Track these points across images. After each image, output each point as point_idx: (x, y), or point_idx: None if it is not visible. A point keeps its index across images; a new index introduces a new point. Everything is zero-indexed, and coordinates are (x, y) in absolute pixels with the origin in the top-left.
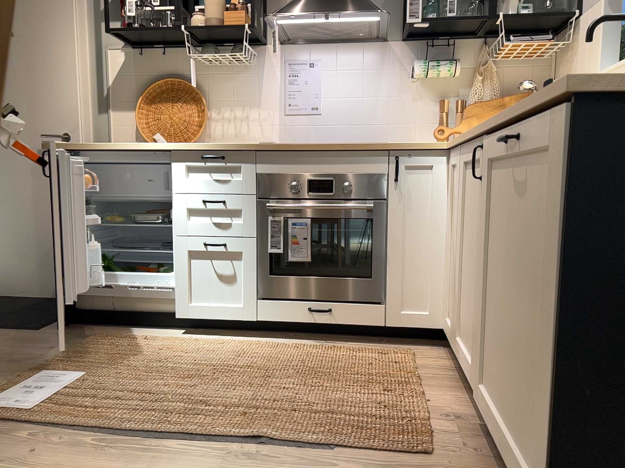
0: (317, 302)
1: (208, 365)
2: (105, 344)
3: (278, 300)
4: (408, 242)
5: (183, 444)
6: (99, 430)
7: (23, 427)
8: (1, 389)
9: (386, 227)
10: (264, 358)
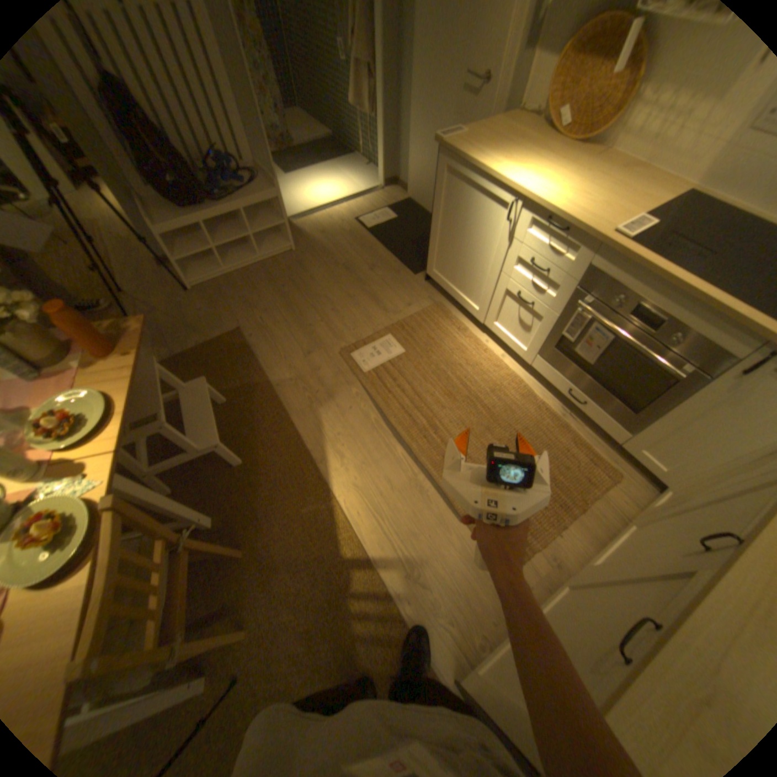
0: (583, 385)
1: (468, 387)
2: (433, 321)
3: (554, 363)
4: (699, 422)
5: (405, 450)
6: (380, 410)
7: (358, 381)
8: (367, 336)
9: (693, 391)
10: (507, 403)
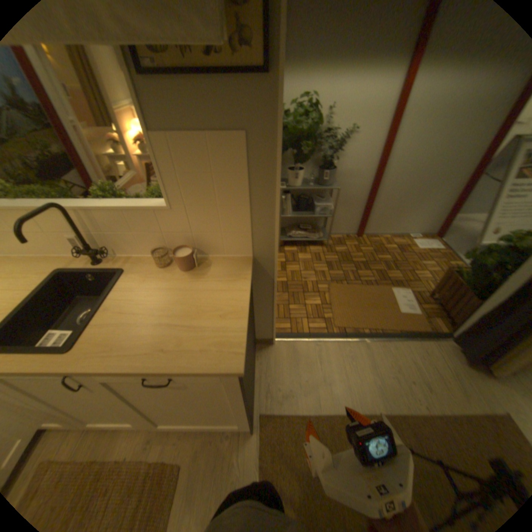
0: None
1: None
2: None
3: None
4: None
5: None
6: None
7: None
8: None
9: None
10: None
